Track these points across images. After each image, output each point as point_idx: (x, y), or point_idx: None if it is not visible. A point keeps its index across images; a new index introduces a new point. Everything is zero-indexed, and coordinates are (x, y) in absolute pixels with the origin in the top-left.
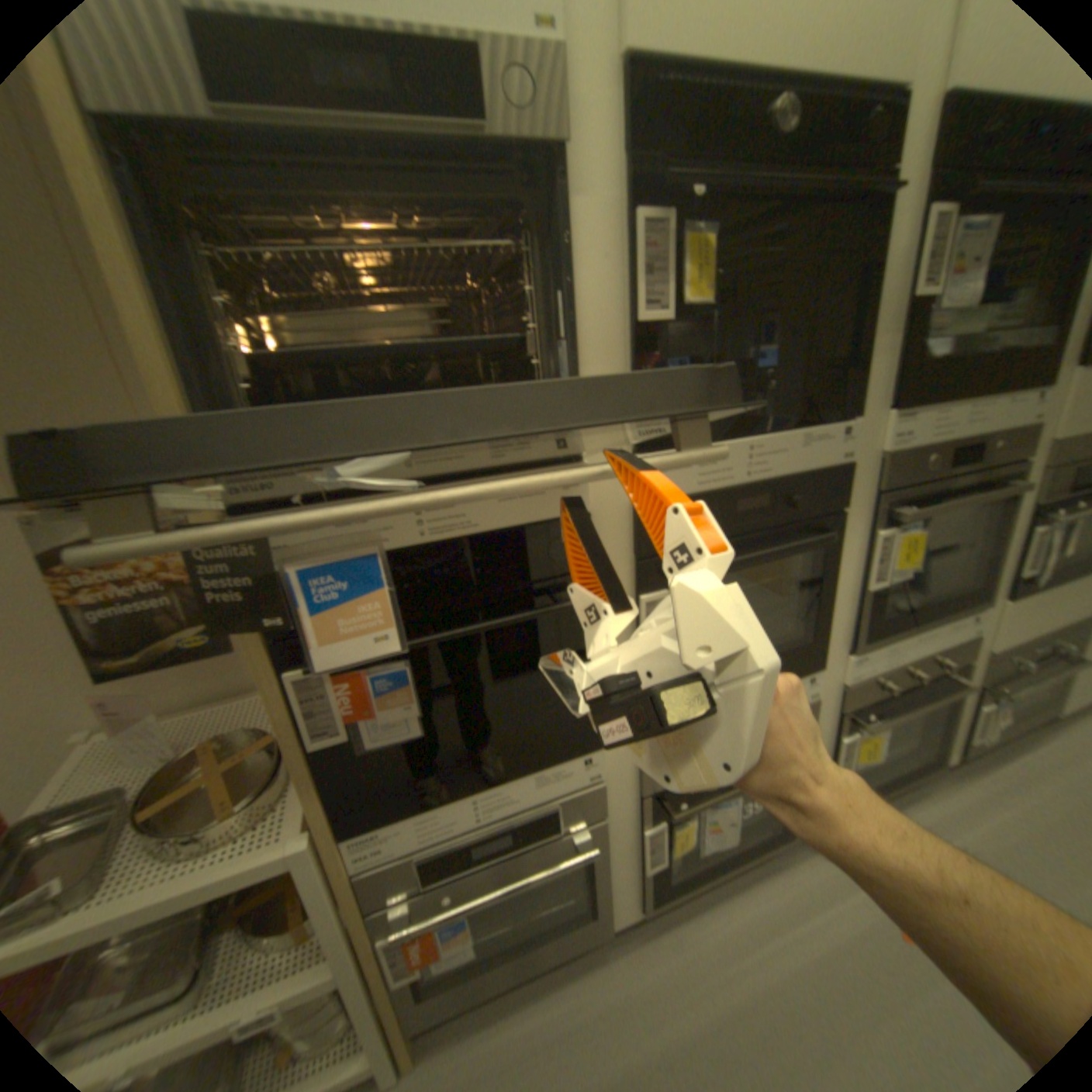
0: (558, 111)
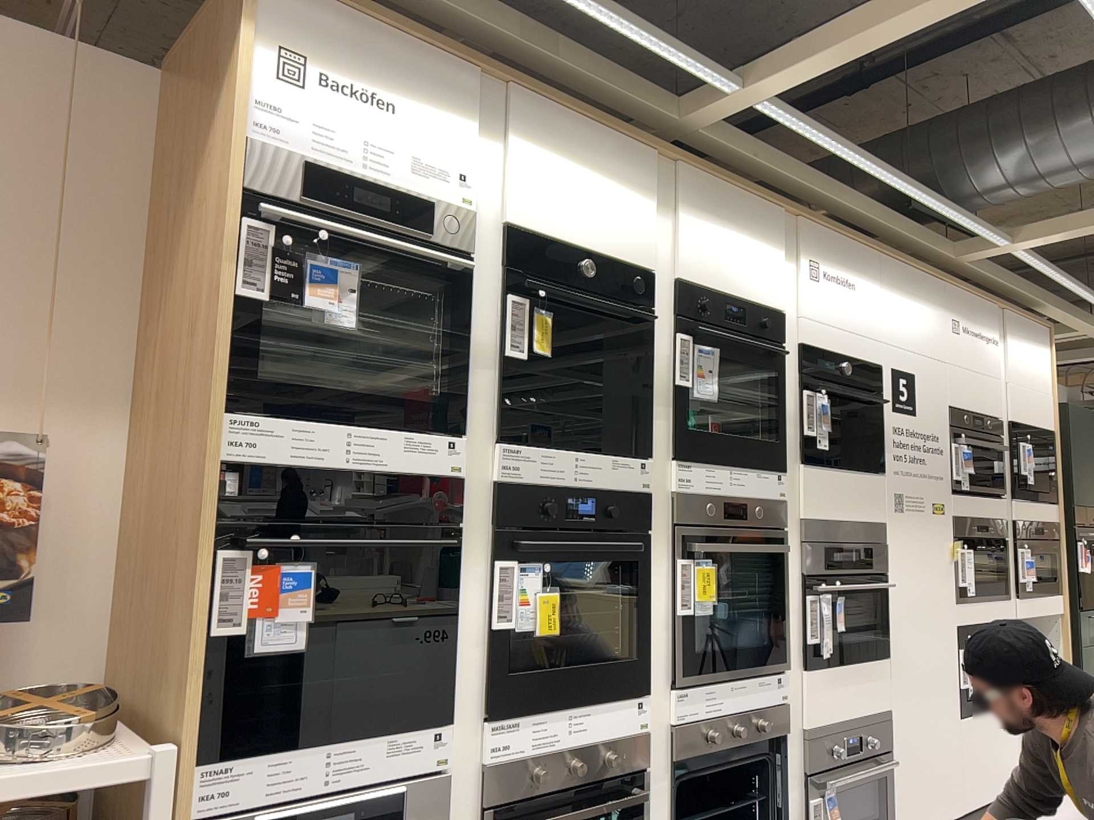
0: (473, 247)
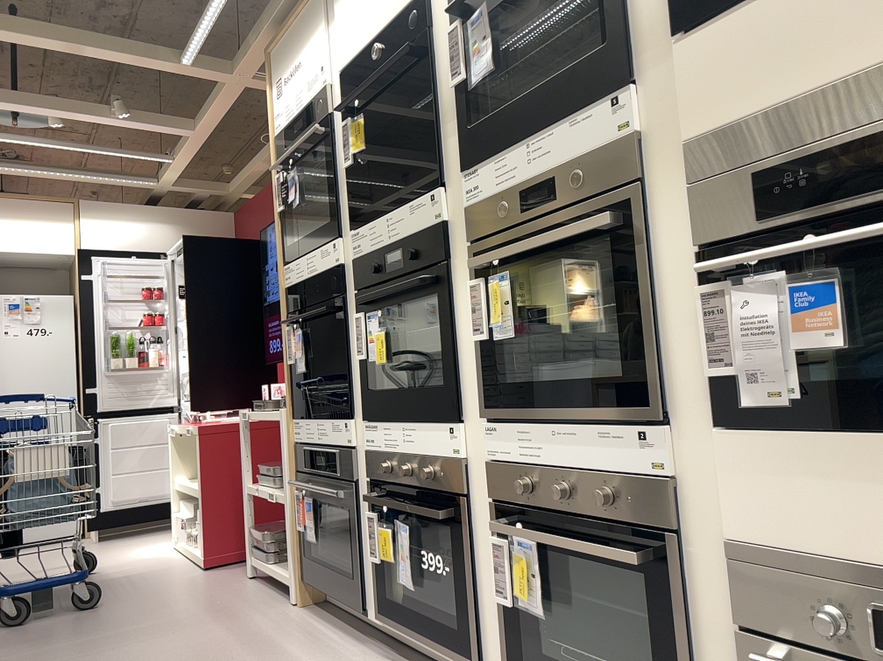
0: (325, 108)
